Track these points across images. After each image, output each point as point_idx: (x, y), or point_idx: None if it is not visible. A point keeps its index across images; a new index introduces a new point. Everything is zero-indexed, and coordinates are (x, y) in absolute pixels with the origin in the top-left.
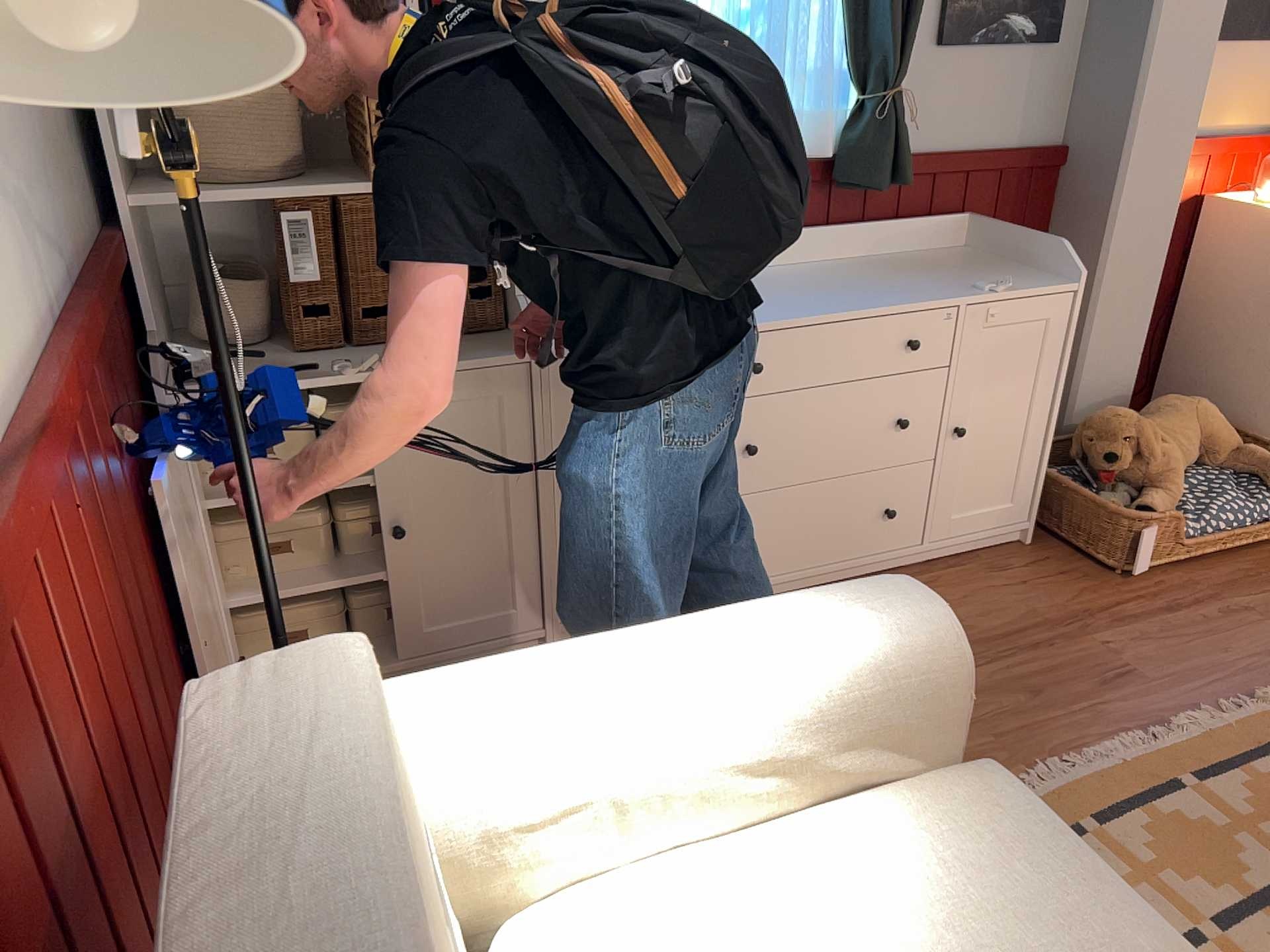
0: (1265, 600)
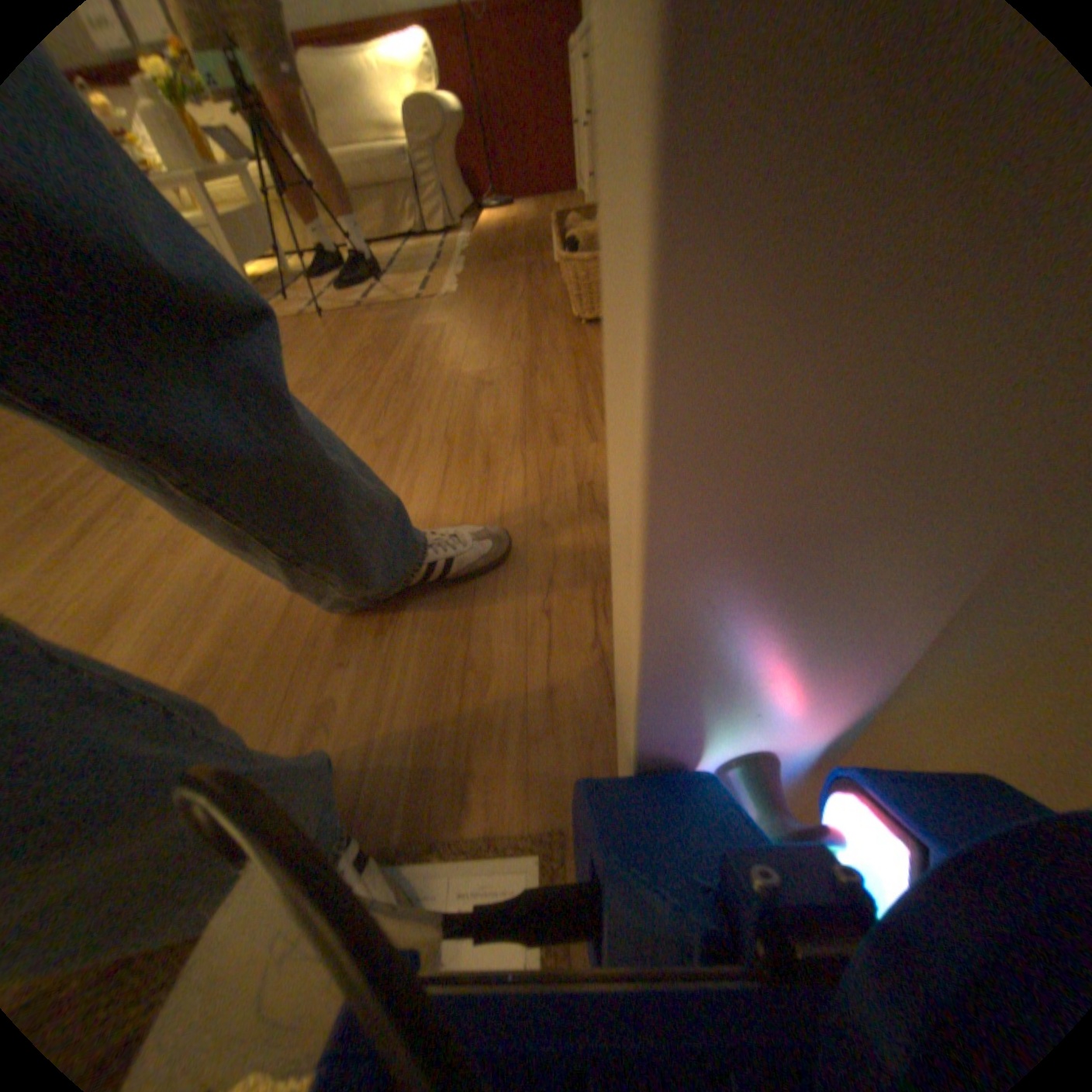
0: (514, 297)
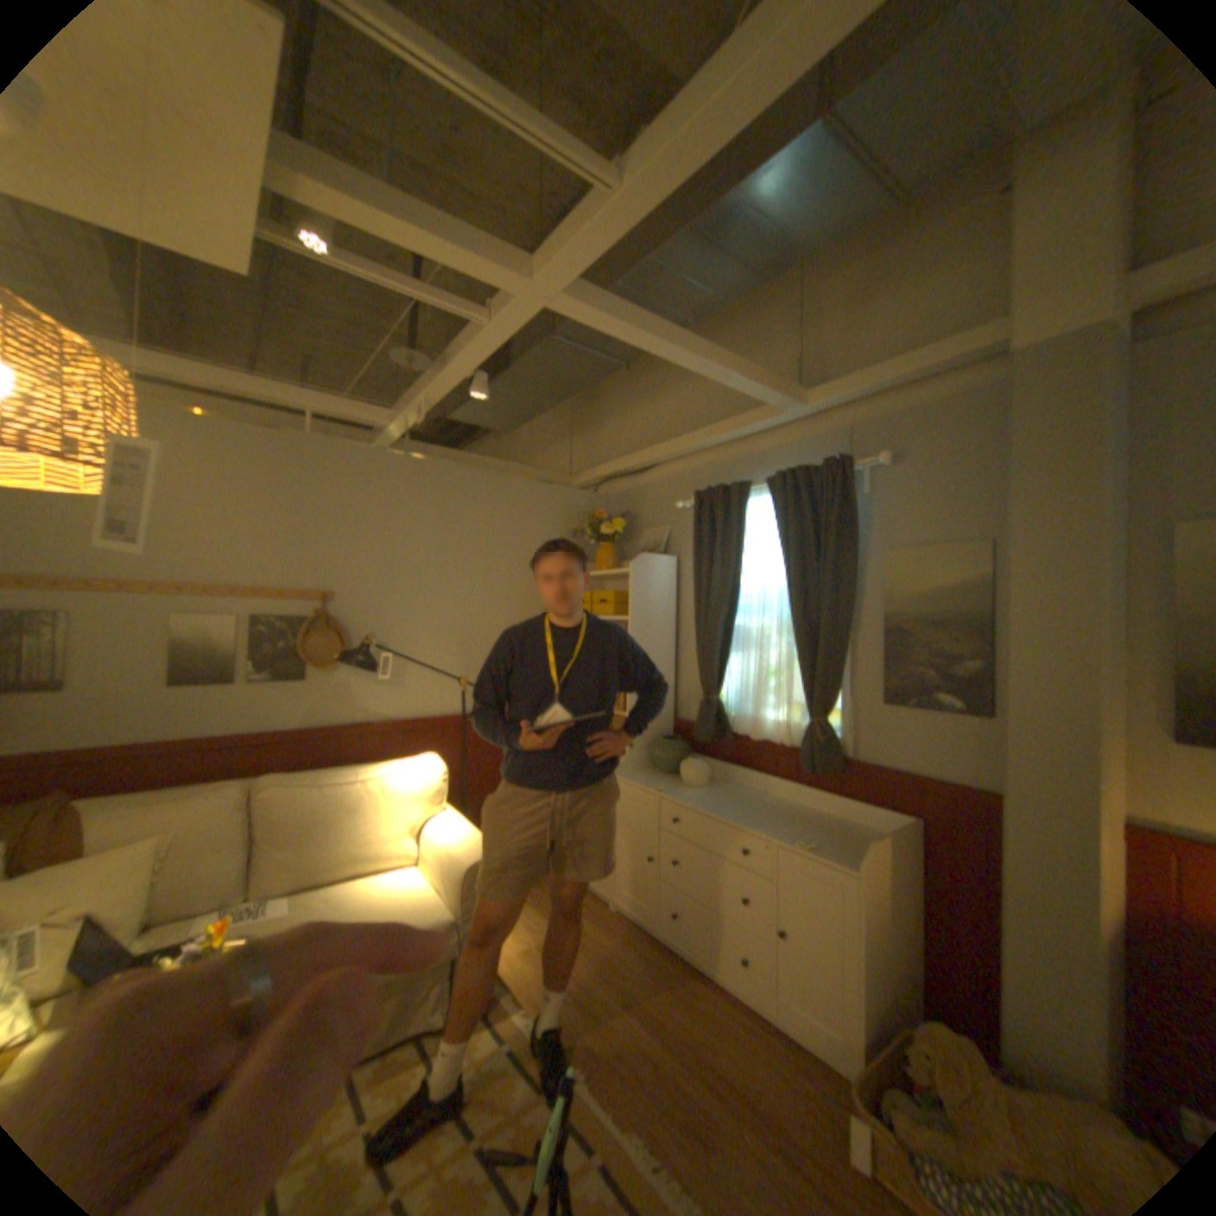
0: None
